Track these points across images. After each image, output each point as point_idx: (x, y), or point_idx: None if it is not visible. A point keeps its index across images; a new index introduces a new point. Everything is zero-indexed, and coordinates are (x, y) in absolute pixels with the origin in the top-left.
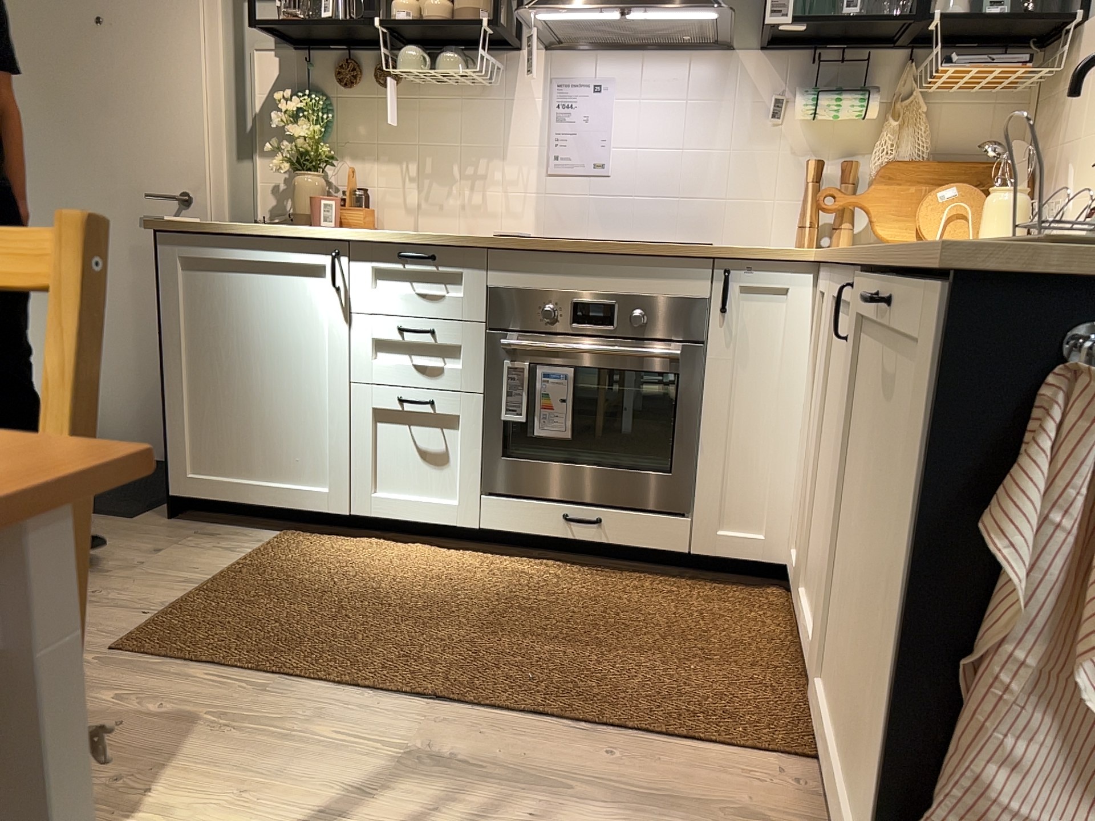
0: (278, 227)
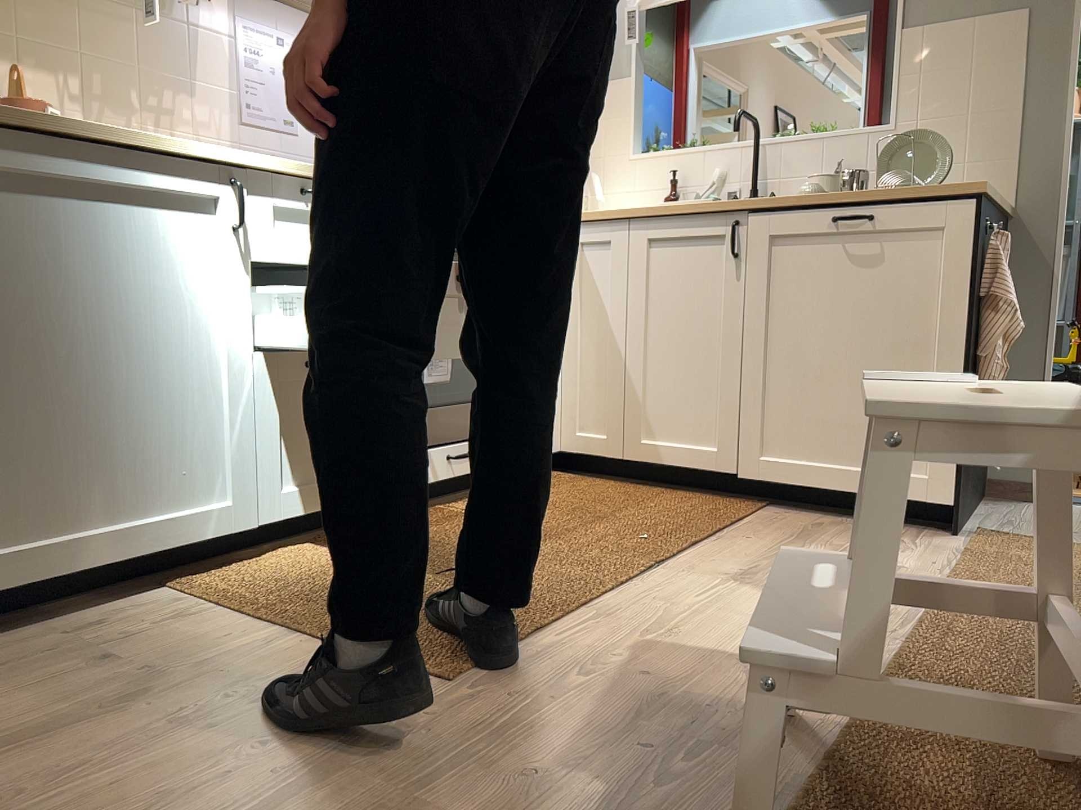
0: (147, 138)
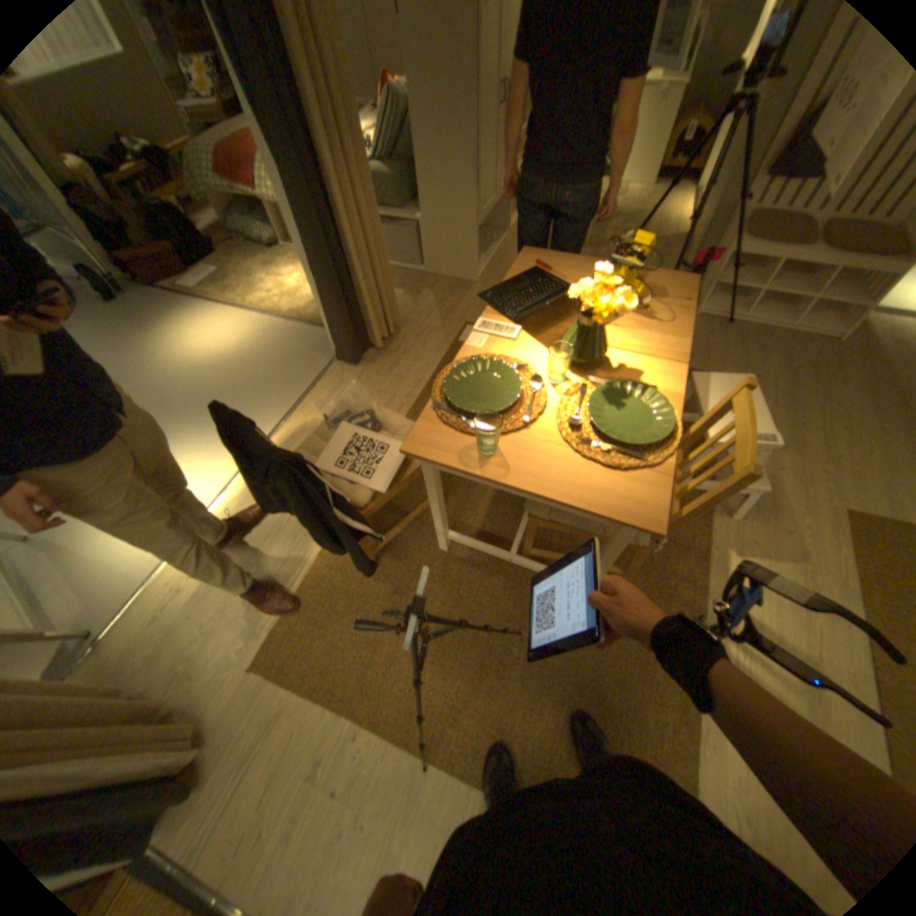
0: None
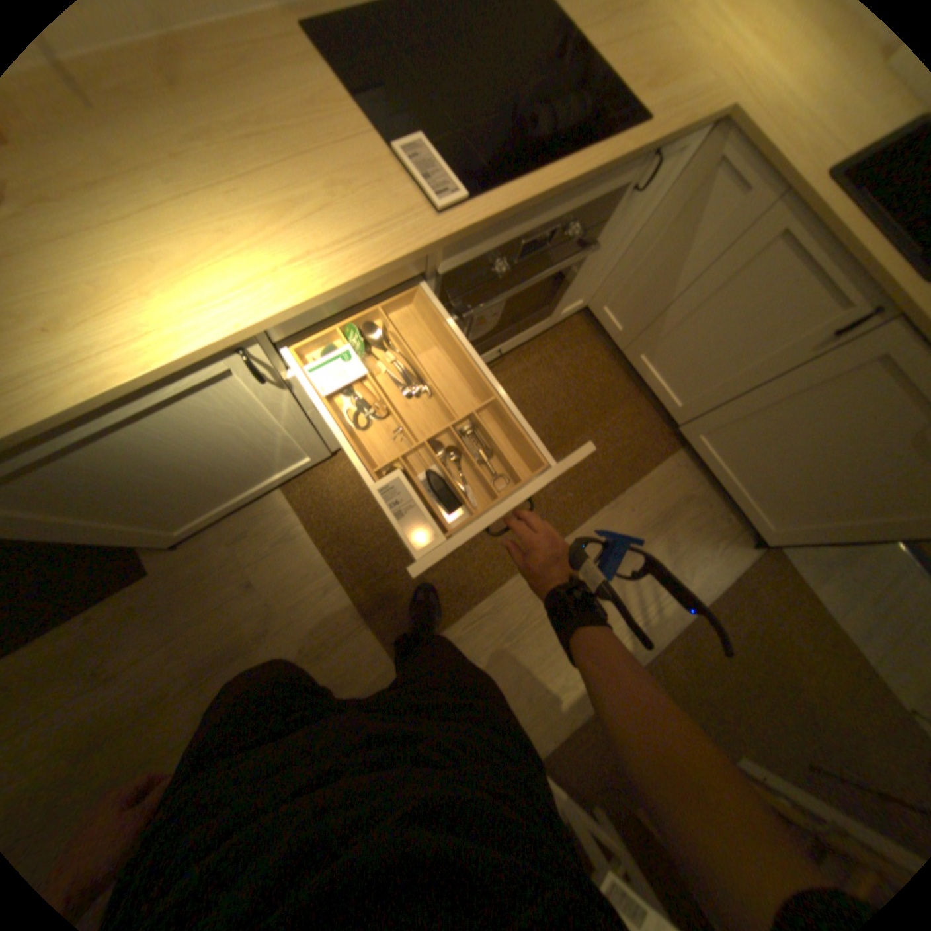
0: (100, 375)
